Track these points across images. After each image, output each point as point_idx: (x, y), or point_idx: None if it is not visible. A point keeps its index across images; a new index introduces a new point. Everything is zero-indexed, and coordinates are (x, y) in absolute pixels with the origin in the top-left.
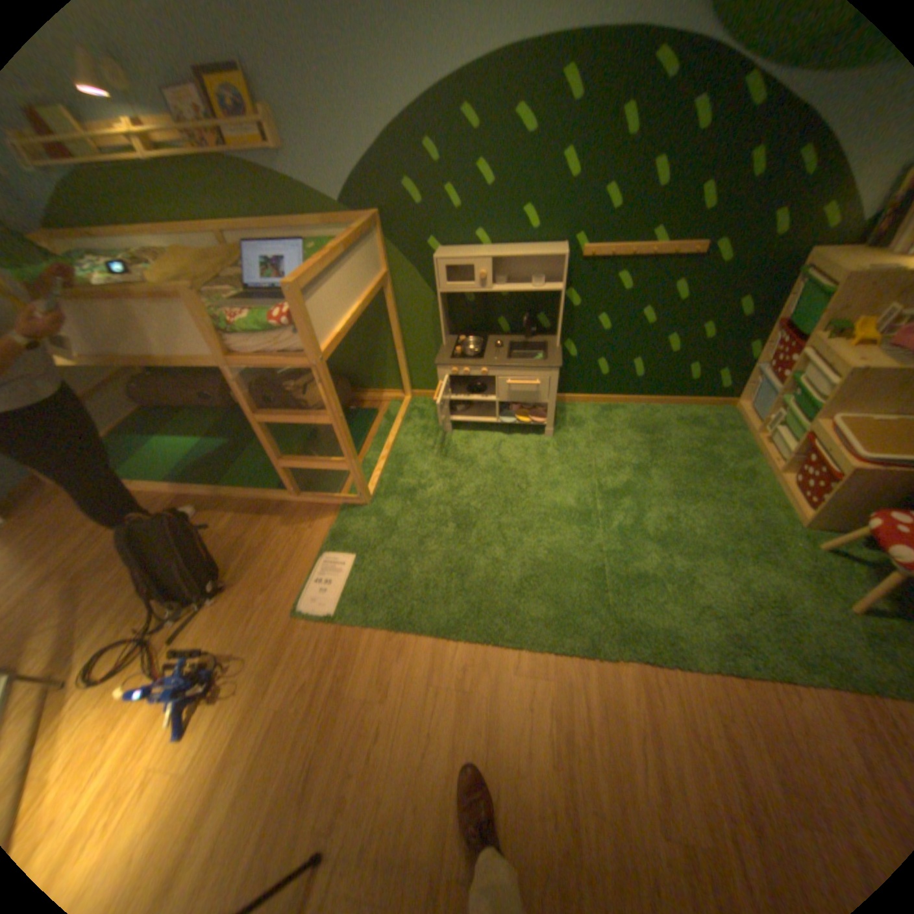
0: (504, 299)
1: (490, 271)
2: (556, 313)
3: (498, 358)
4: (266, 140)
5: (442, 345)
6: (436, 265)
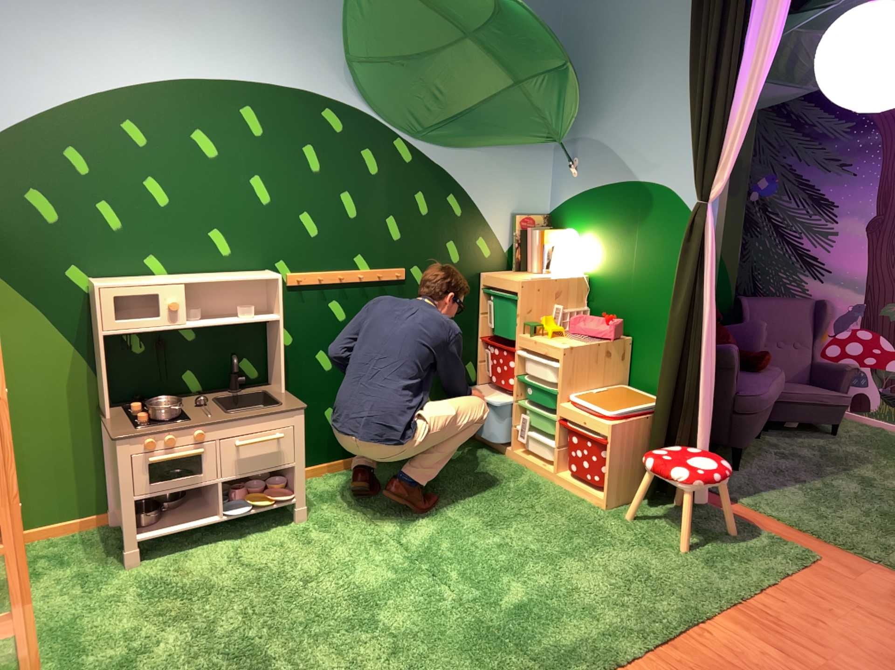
0: (192, 343)
1: (184, 299)
2: (265, 354)
3: (213, 414)
4: None
5: (102, 418)
6: (99, 294)
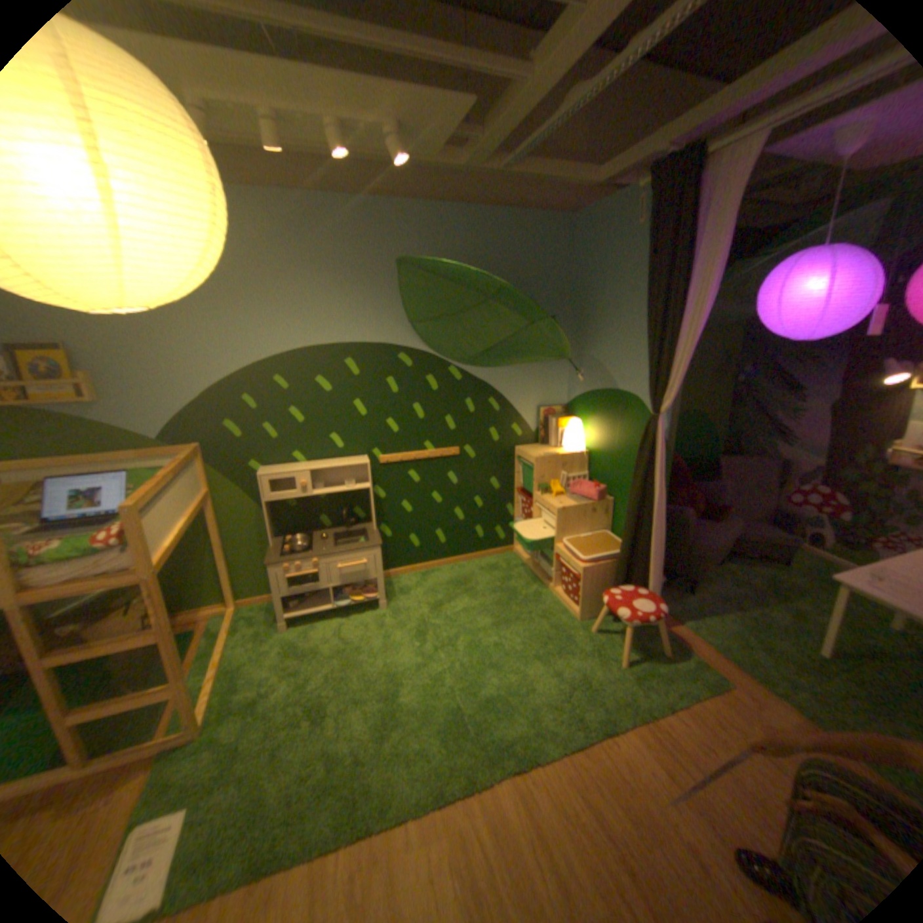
0: (324, 500)
1: (310, 480)
2: (368, 505)
3: (327, 548)
4: (81, 395)
5: (269, 547)
6: (261, 480)
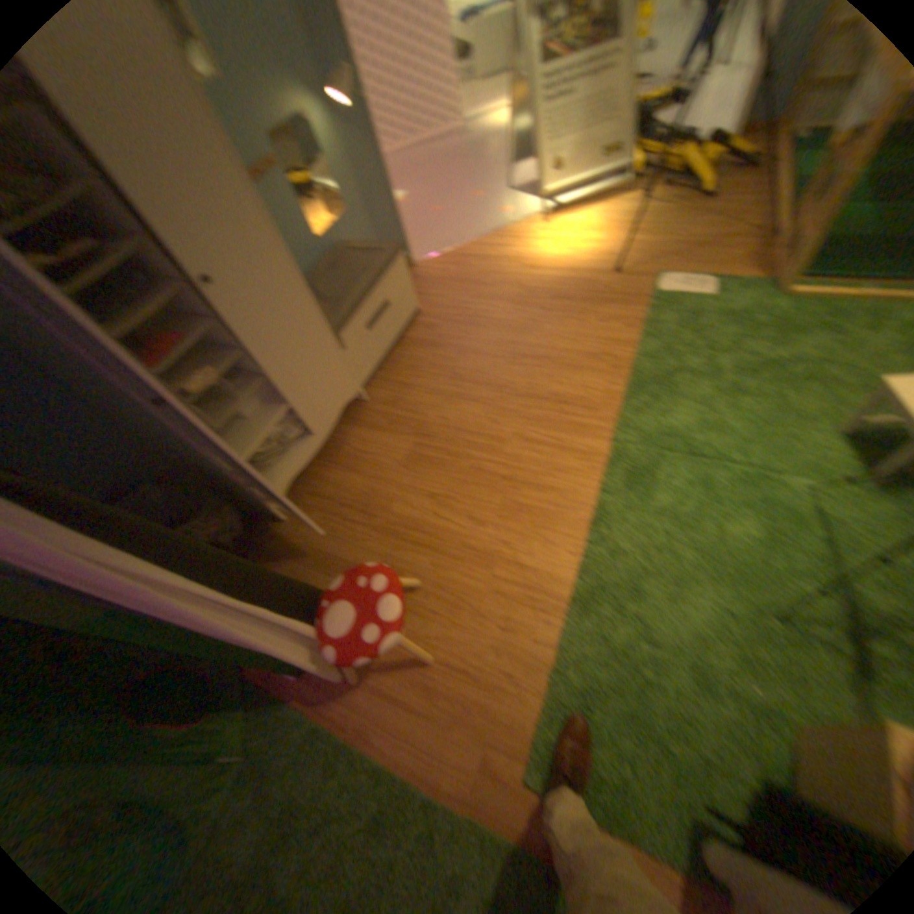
0: None
1: None
2: None
3: None
4: None
5: None
6: None
